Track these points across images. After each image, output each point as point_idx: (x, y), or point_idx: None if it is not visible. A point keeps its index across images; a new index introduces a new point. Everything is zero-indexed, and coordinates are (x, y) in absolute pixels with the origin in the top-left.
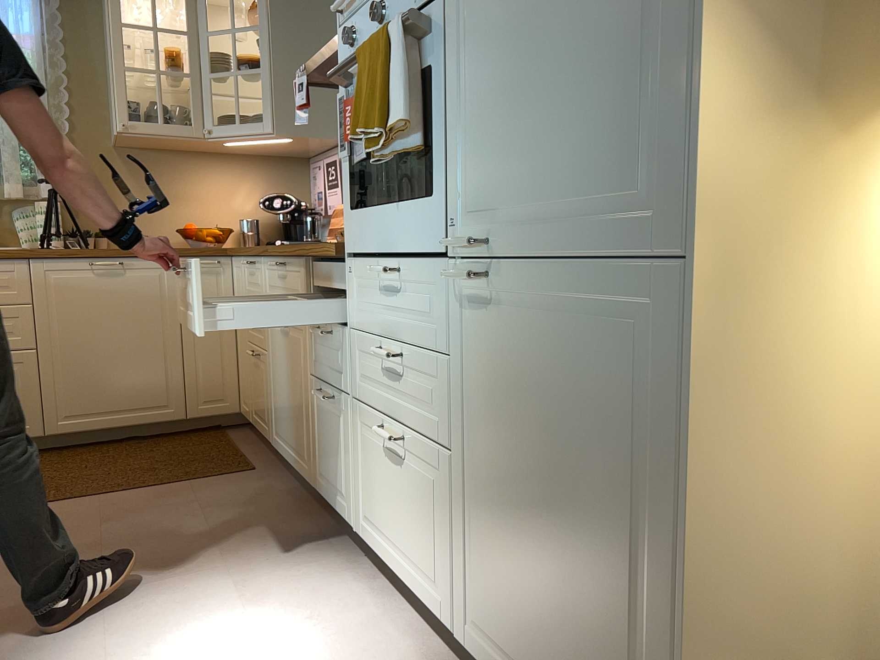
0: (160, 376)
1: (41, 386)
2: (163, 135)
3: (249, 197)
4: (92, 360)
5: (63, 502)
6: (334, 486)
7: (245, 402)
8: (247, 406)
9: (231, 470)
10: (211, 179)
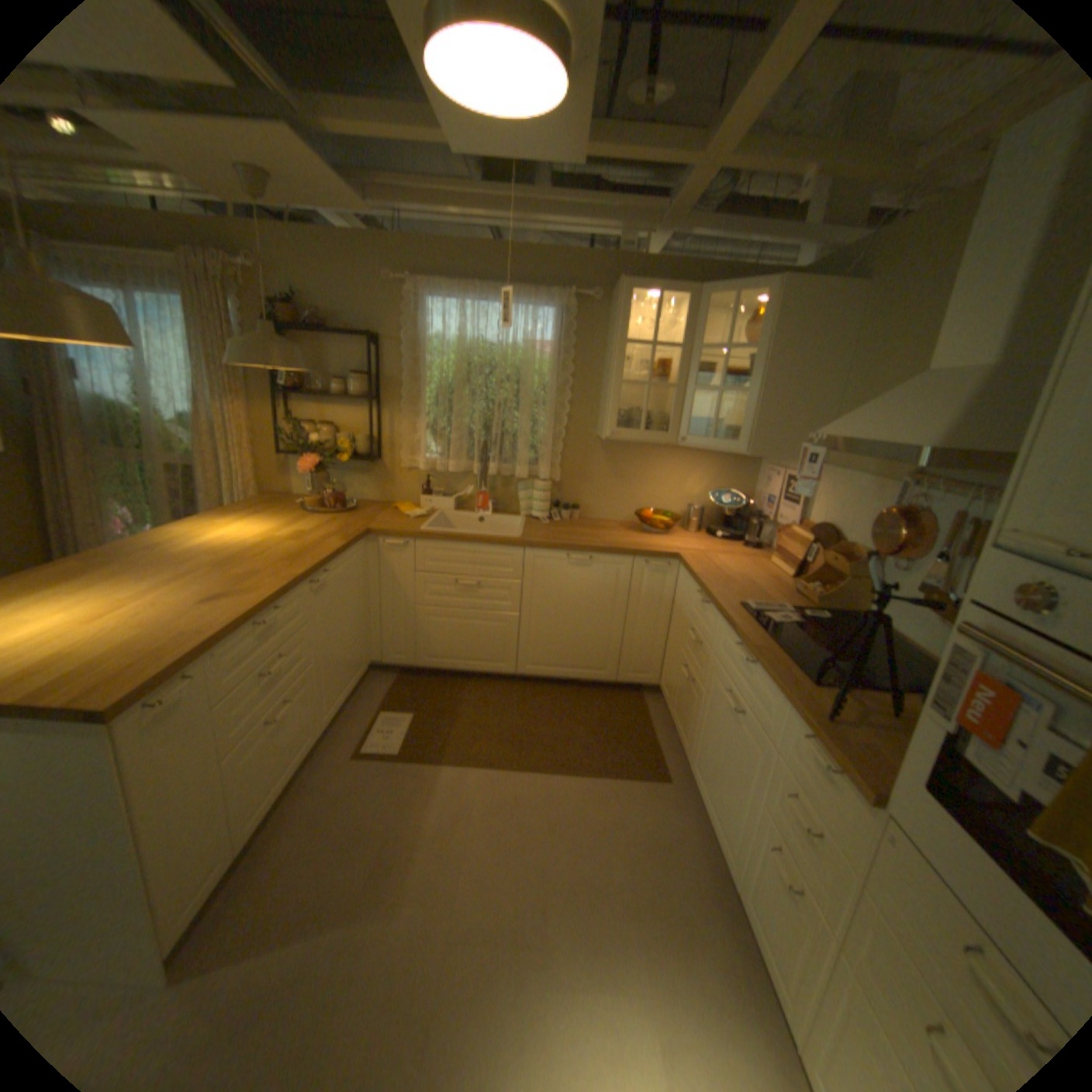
0: (602, 648)
1: (518, 640)
2: (640, 441)
3: (699, 484)
4: (555, 628)
5: (522, 774)
6: (771, 951)
7: (666, 687)
8: (667, 692)
9: (650, 777)
10: (669, 467)
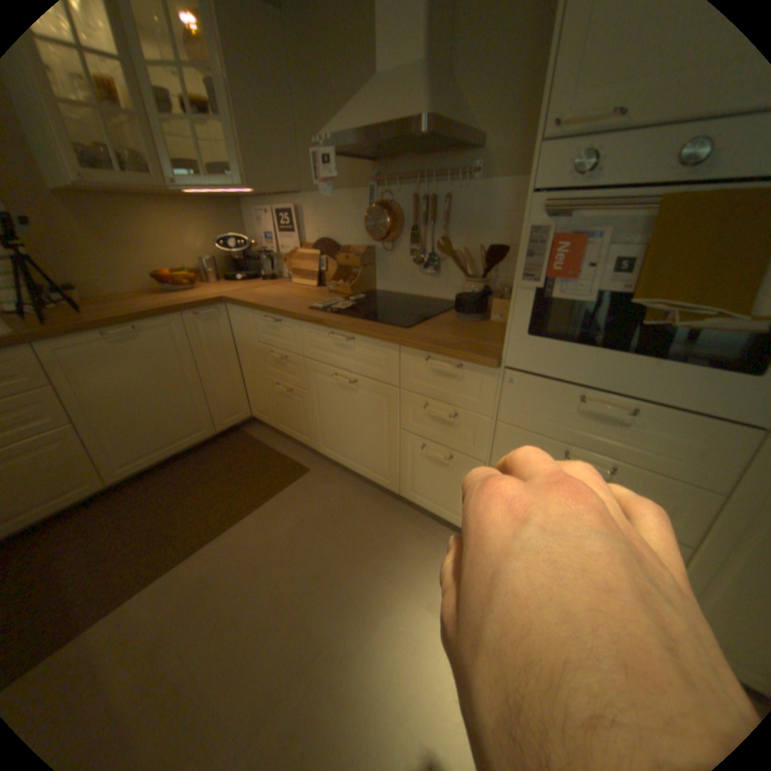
0: (189, 409)
1: (87, 450)
2: (122, 183)
3: (198, 235)
4: (129, 415)
5: (188, 557)
6: (436, 503)
7: (260, 412)
8: (263, 414)
9: (292, 476)
10: (161, 220)
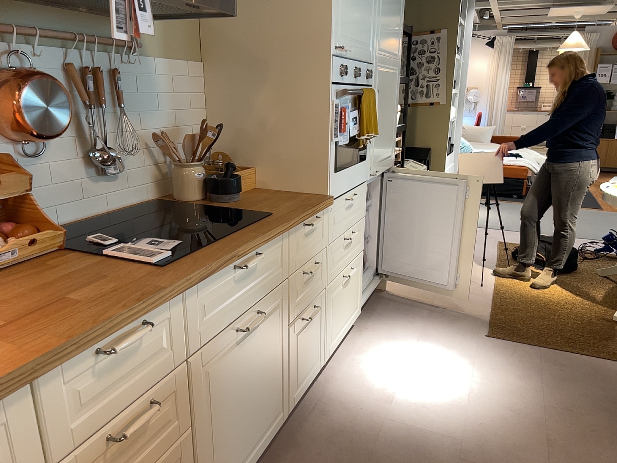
0: None
1: None
2: None
3: None
4: None
5: None
6: (308, 371)
7: None
8: None
9: None
10: None
